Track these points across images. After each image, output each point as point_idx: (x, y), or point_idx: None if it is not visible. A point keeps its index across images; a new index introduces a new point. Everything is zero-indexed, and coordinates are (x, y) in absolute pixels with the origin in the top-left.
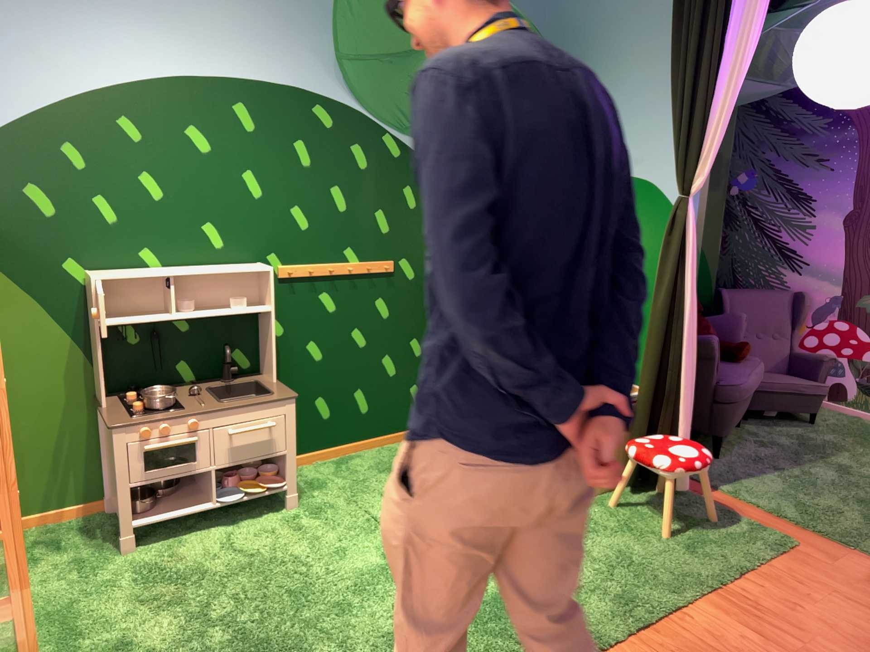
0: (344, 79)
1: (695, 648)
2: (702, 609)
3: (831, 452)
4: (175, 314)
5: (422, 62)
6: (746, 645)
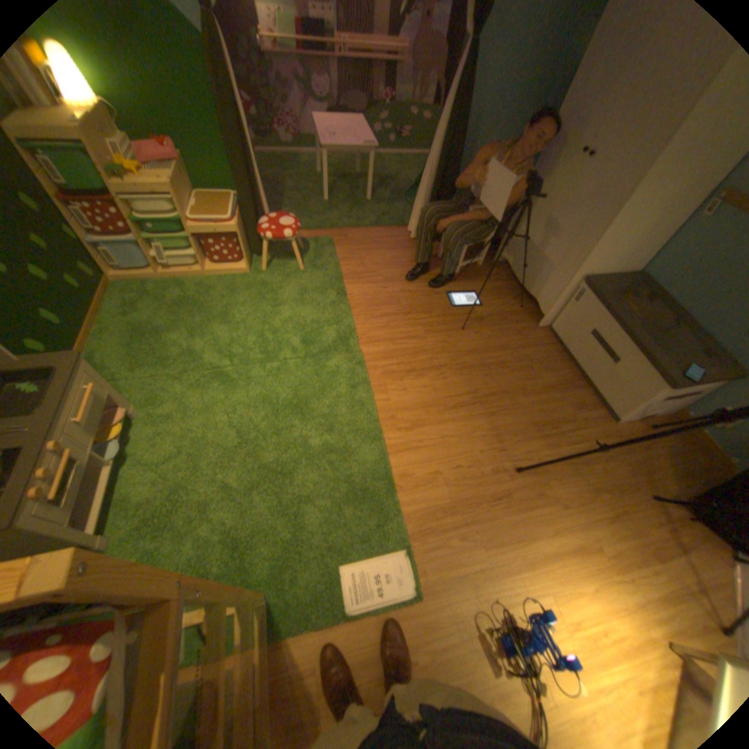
0: None
1: (365, 304)
2: (348, 289)
3: (281, 183)
4: None
5: None
6: (372, 291)
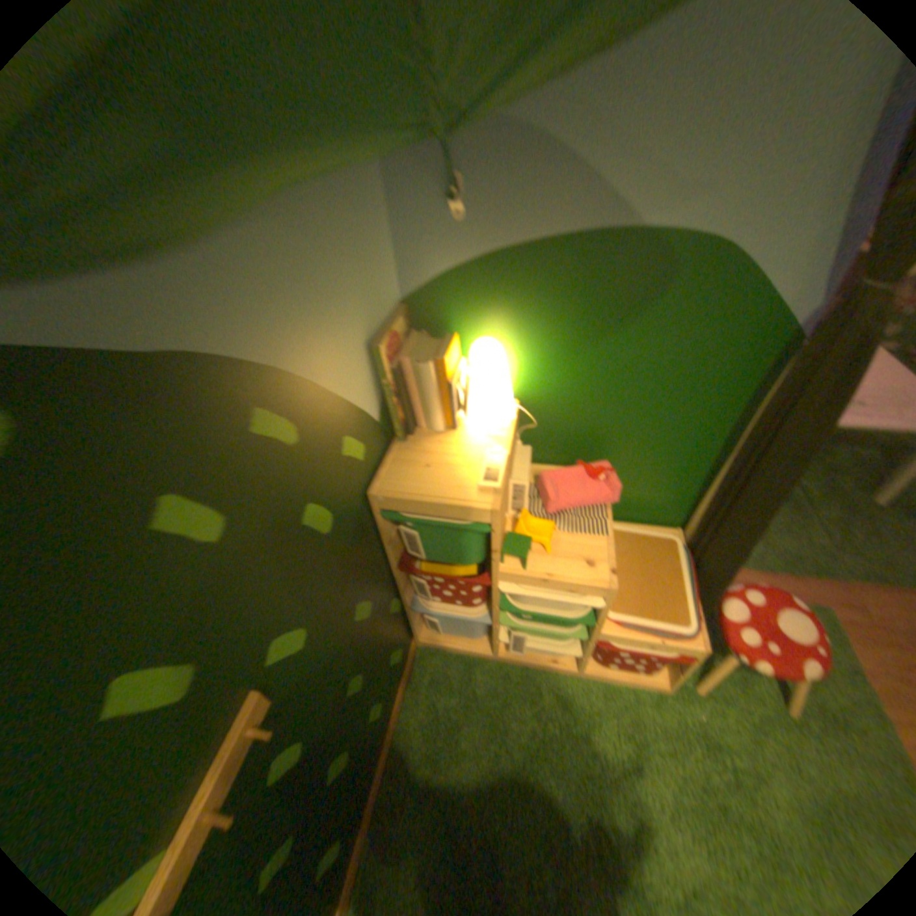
0: None
1: None
2: None
3: None
4: None
5: None
6: None
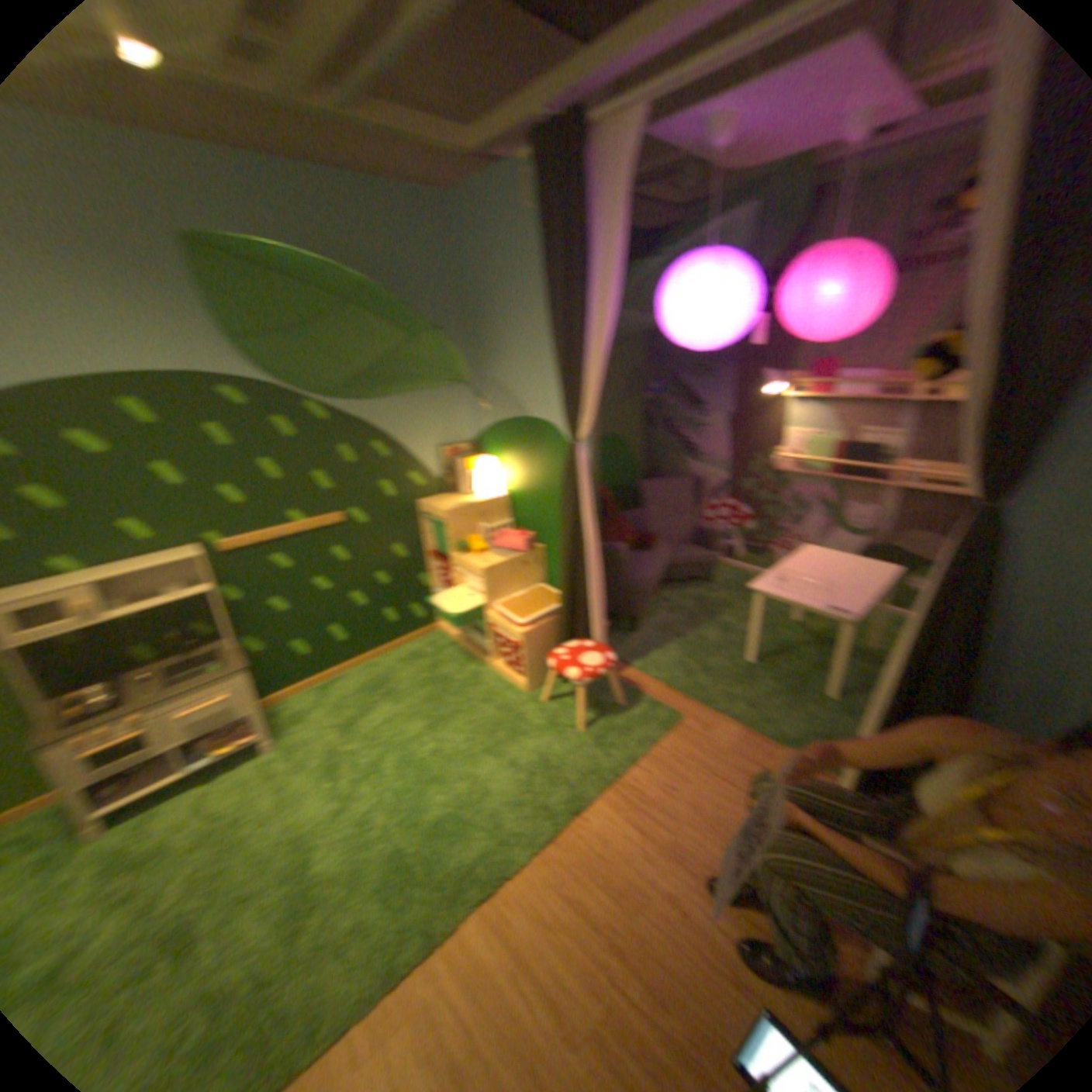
0: (239, 357)
1: (583, 859)
2: (596, 810)
3: (719, 612)
4: (93, 620)
5: (320, 331)
6: (624, 847)
